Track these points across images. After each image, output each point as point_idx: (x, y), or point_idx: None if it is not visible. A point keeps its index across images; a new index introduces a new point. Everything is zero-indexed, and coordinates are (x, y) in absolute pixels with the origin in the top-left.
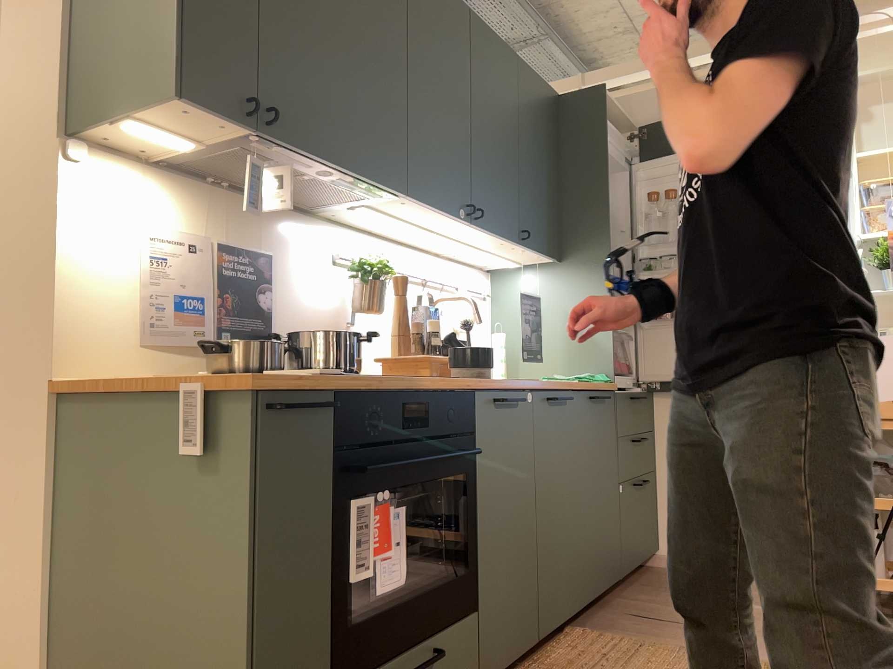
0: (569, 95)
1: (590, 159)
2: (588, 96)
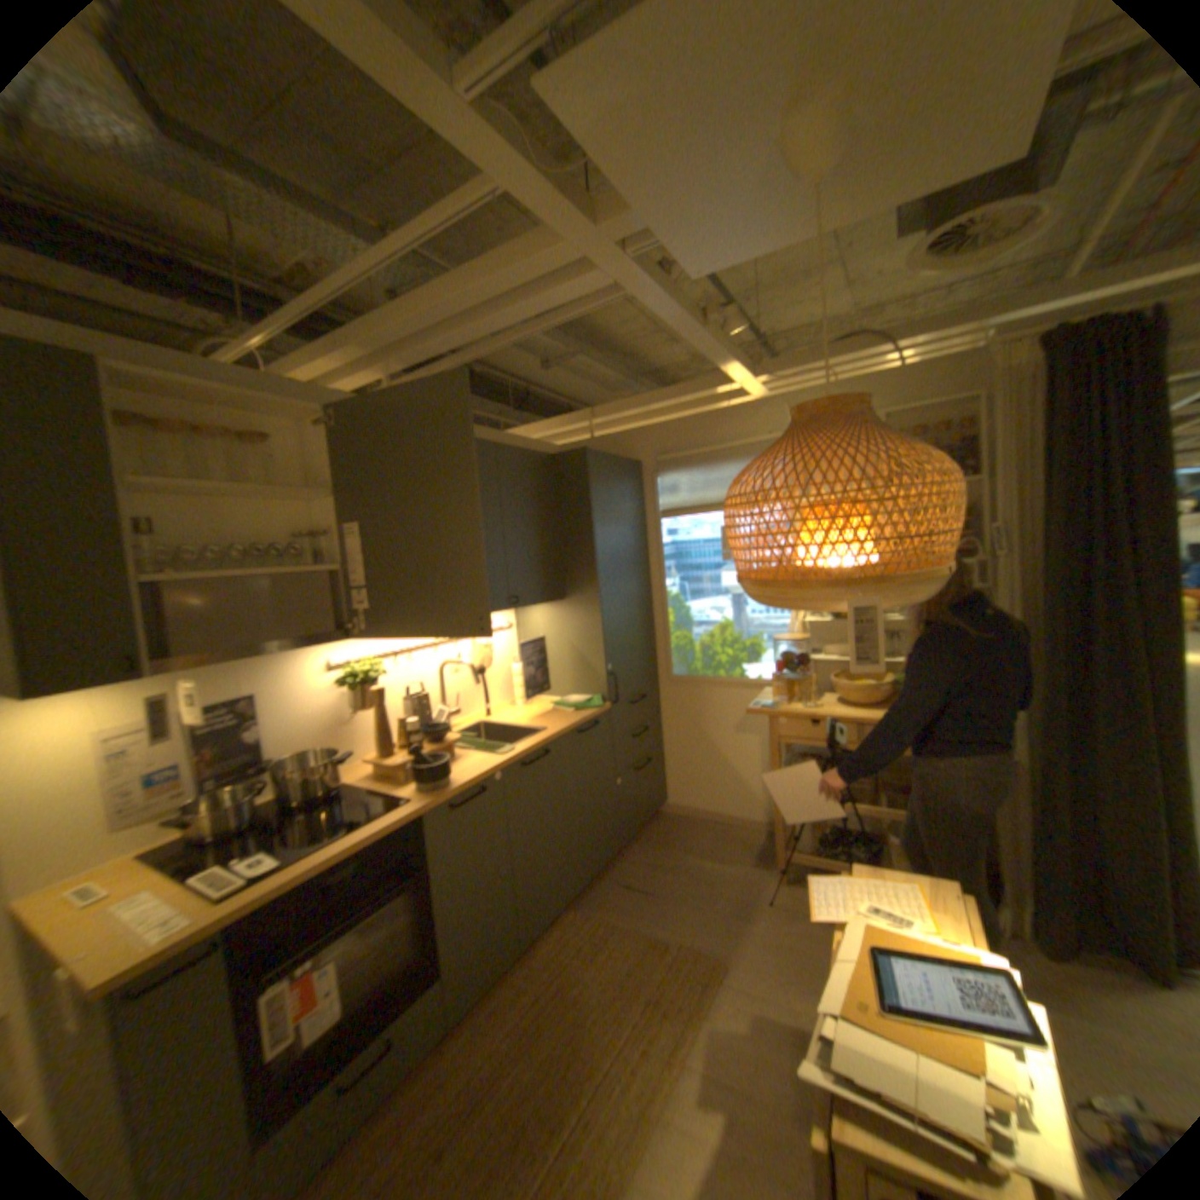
0: (558, 455)
1: (578, 514)
2: (573, 457)
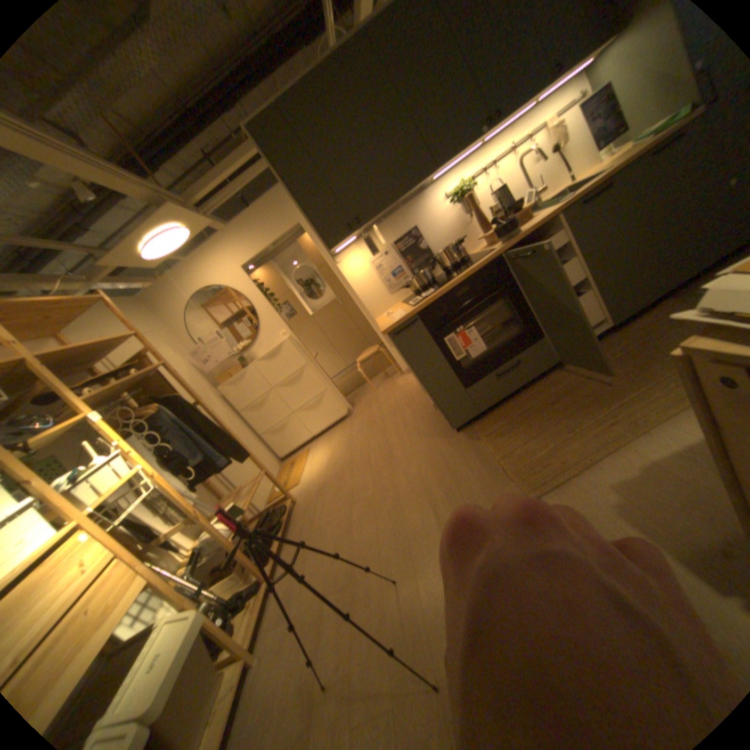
0: None
1: None
2: None
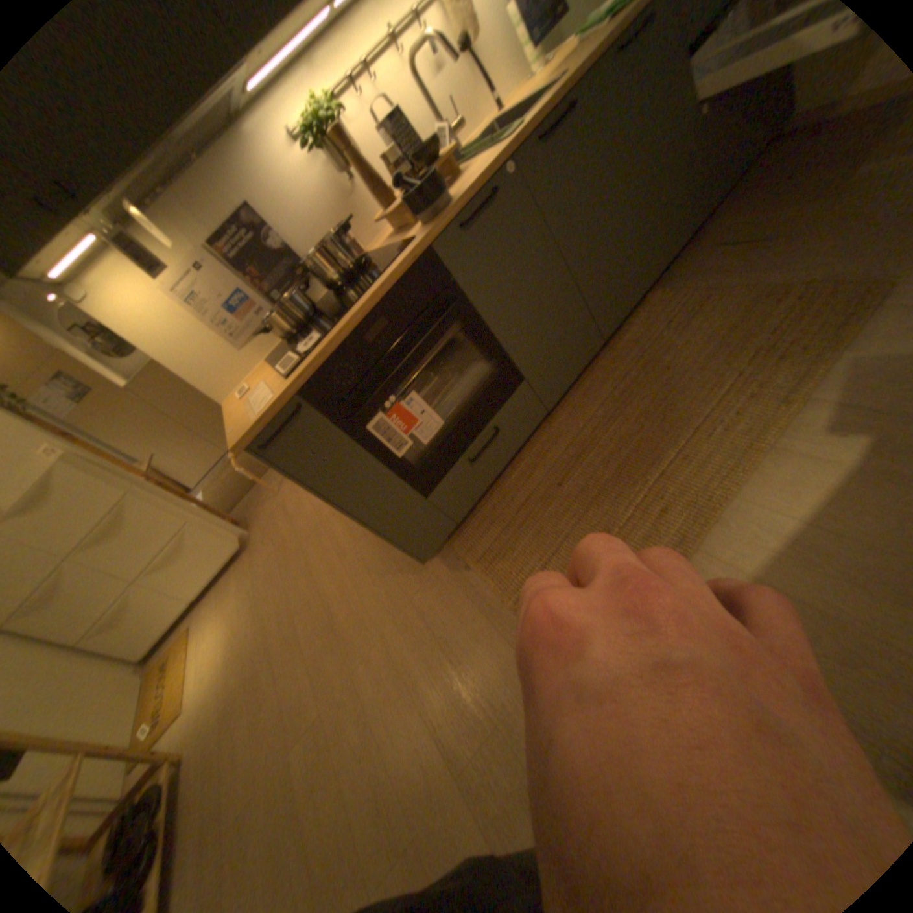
0: None
1: None
2: None
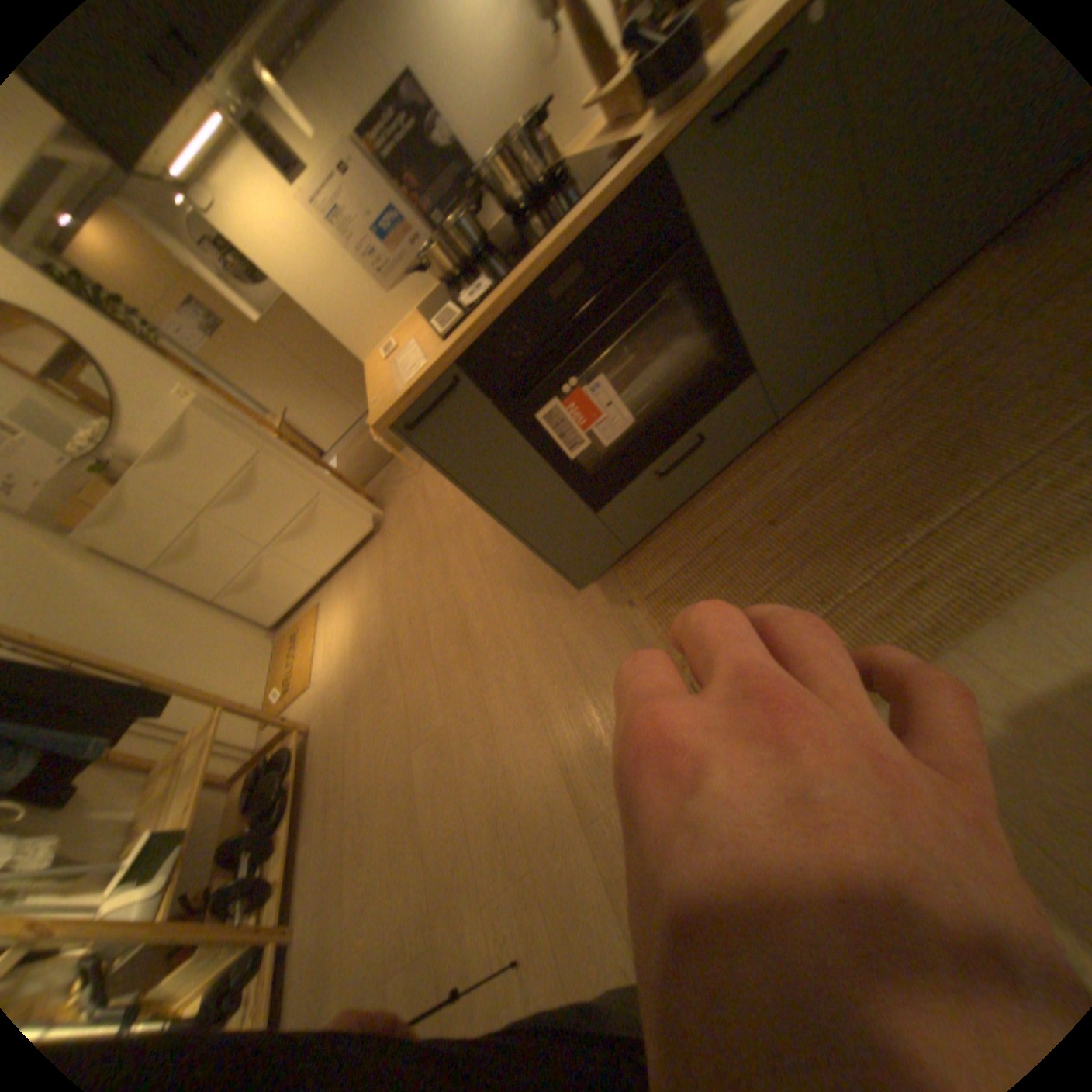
0: None
1: None
2: None
